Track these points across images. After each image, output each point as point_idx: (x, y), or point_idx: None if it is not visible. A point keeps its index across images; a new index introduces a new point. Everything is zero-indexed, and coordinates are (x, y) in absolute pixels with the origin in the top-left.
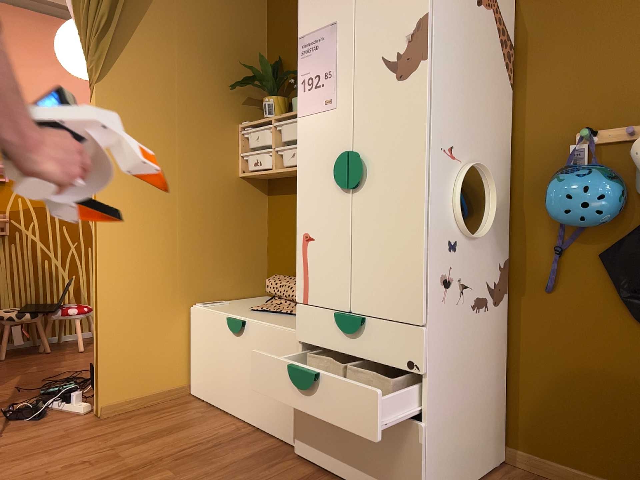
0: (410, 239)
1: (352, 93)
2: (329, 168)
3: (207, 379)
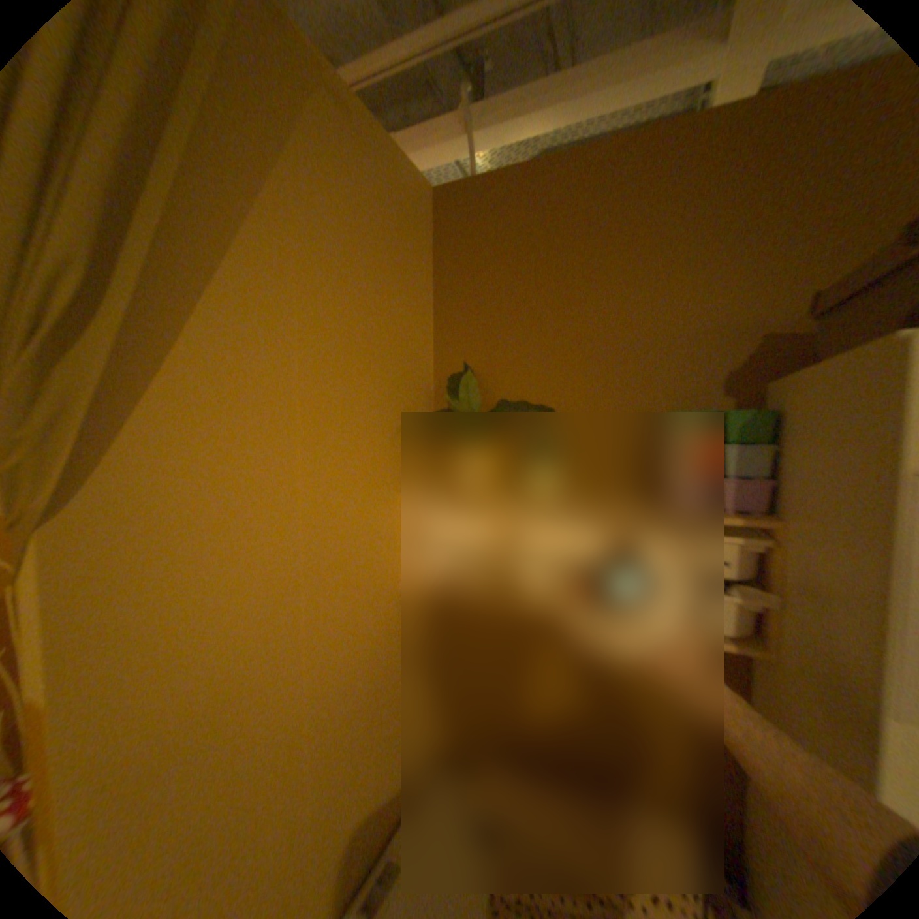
0: None
1: None
2: None
3: None
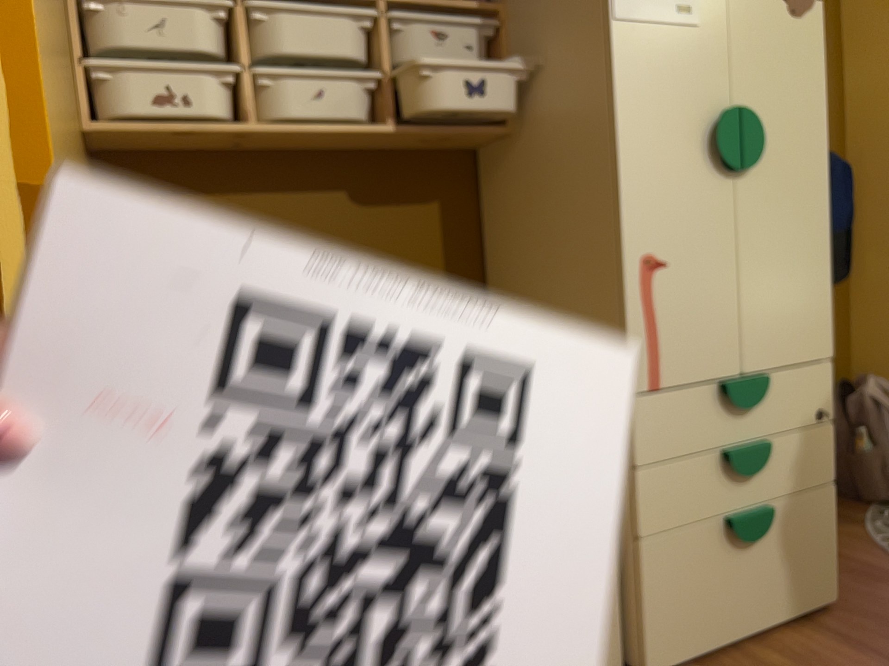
0: (818, 244)
1: (728, 8)
2: (692, 132)
3: None
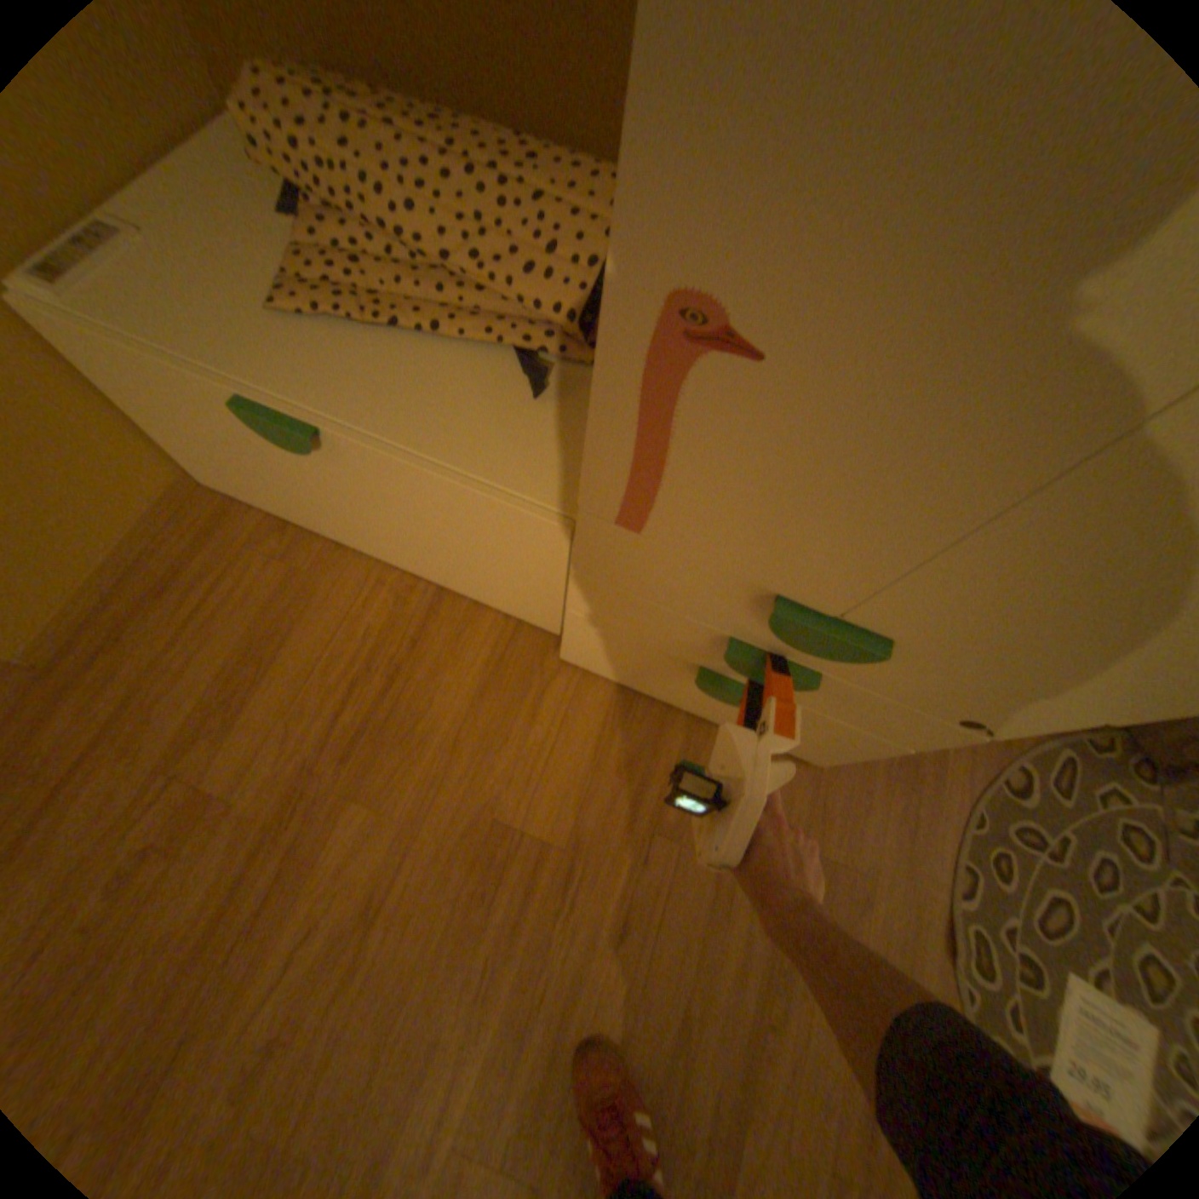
0: None
1: None
2: None
3: (239, 482)
